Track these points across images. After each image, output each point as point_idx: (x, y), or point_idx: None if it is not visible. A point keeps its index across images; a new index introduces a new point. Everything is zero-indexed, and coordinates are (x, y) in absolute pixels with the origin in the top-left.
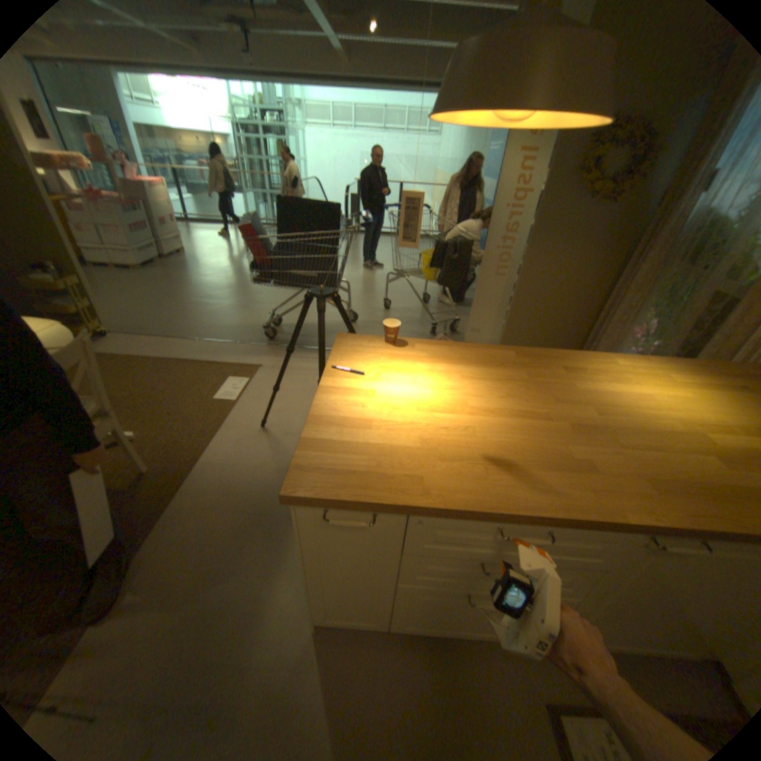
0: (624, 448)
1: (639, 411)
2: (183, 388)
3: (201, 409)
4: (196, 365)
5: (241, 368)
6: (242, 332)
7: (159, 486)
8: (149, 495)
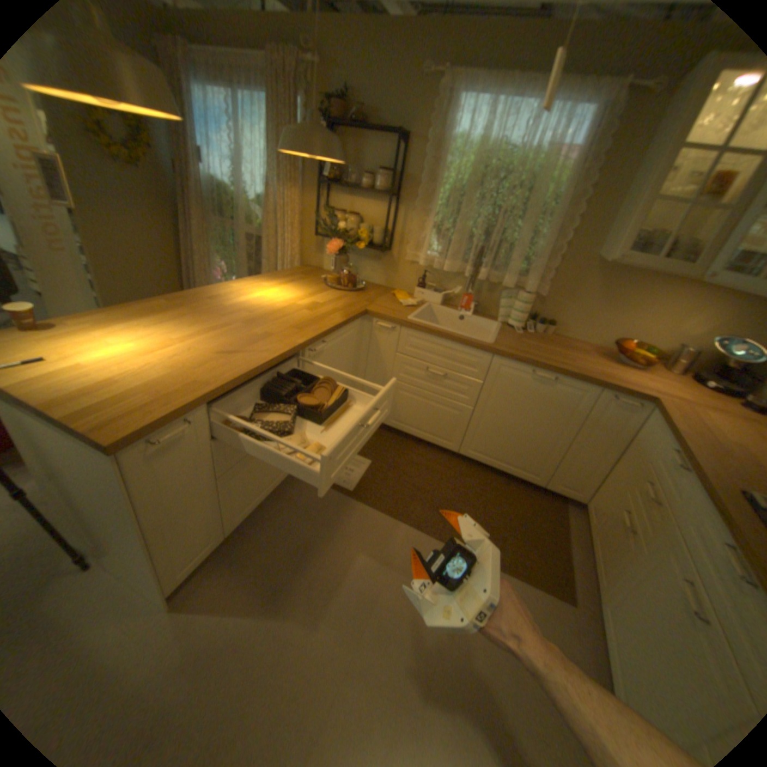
0: (273, 321)
1: (264, 305)
2: None
3: None
4: None
5: None
6: None
7: None
8: None
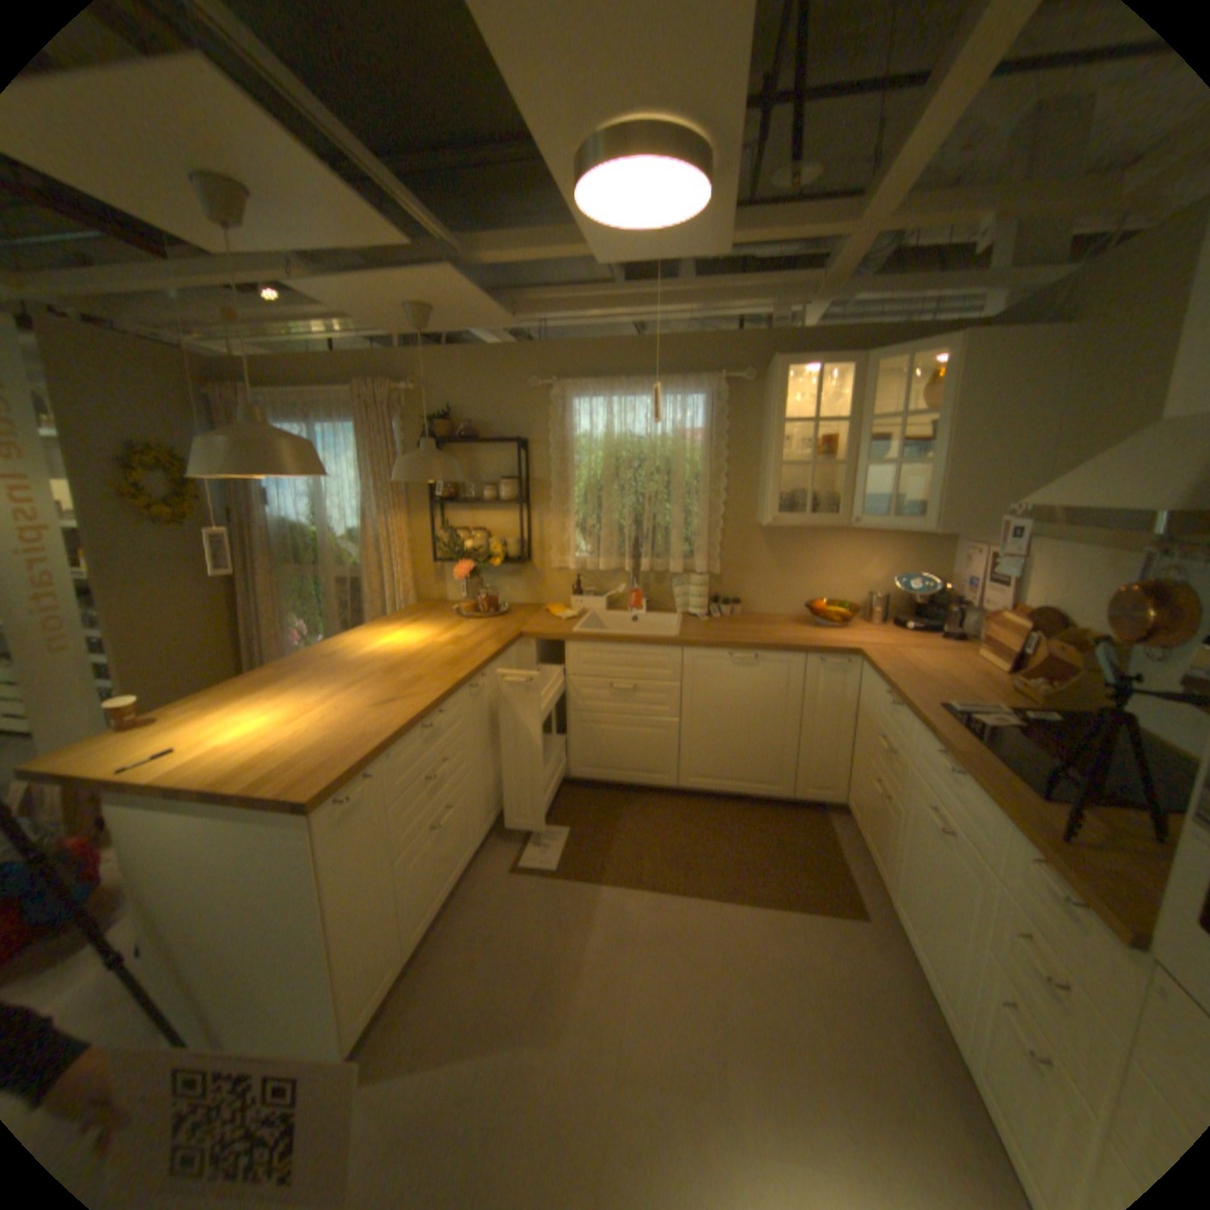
0: (416, 665)
1: (396, 651)
2: None
3: None
4: None
5: None
6: None
7: None
8: None
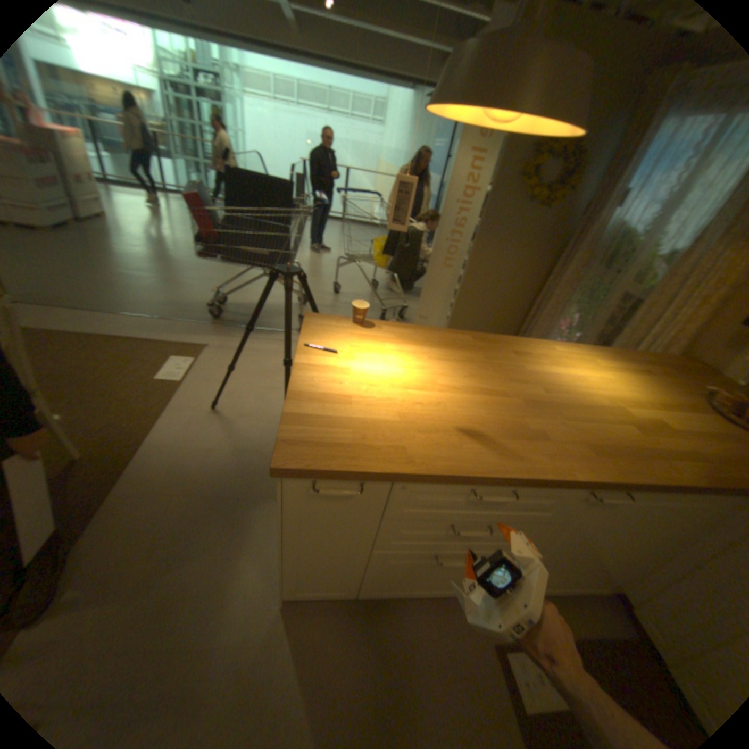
0: (568, 420)
1: (576, 390)
2: (118, 367)
3: (142, 389)
4: (132, 342)
5: (185, 347)
6: (184, 309)
7: (98, 472)
8: (86, 482)
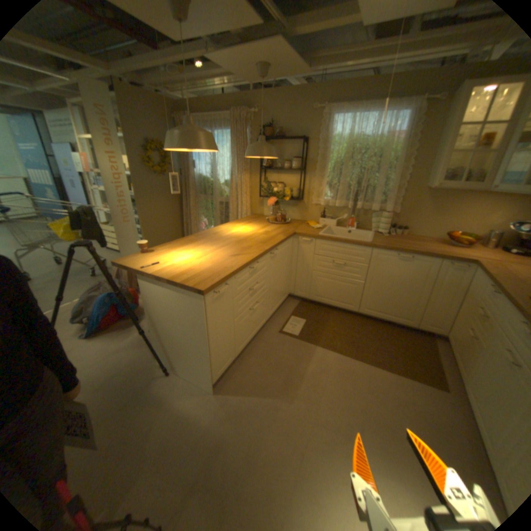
0: (248, 241)
1: (241, 234)
2: None
3: None
4: None
5: None
6: None
7: None
8: None
